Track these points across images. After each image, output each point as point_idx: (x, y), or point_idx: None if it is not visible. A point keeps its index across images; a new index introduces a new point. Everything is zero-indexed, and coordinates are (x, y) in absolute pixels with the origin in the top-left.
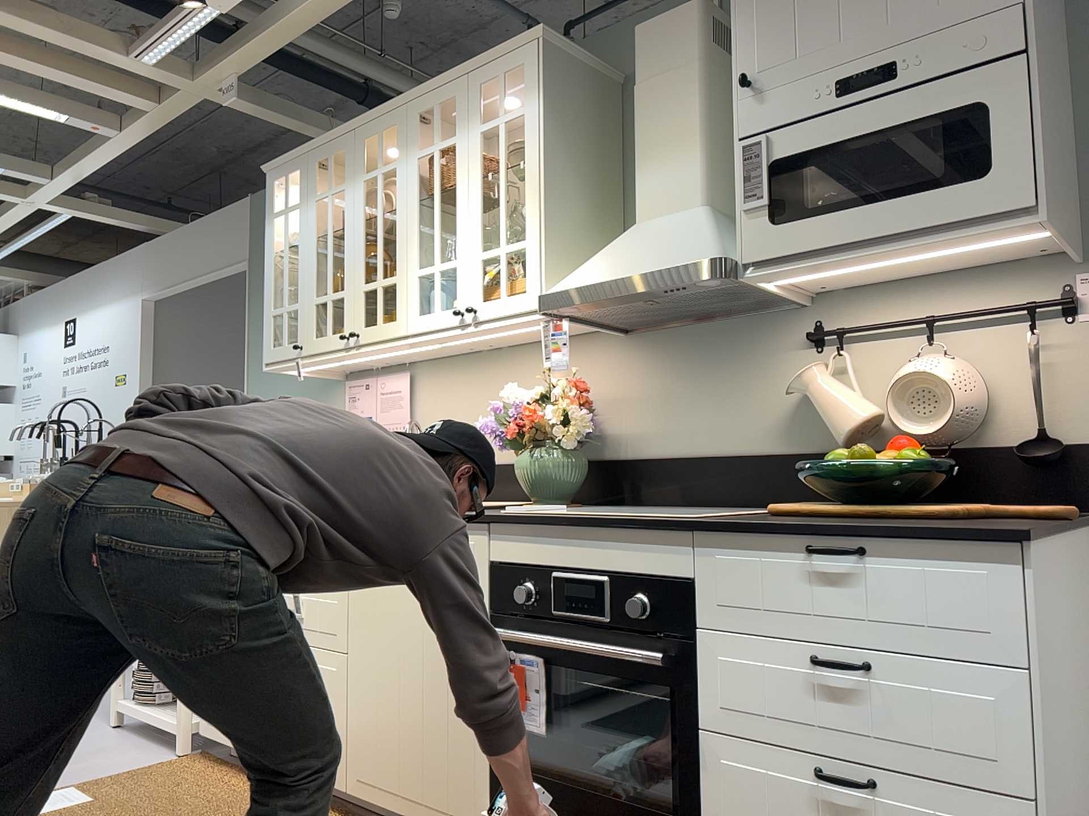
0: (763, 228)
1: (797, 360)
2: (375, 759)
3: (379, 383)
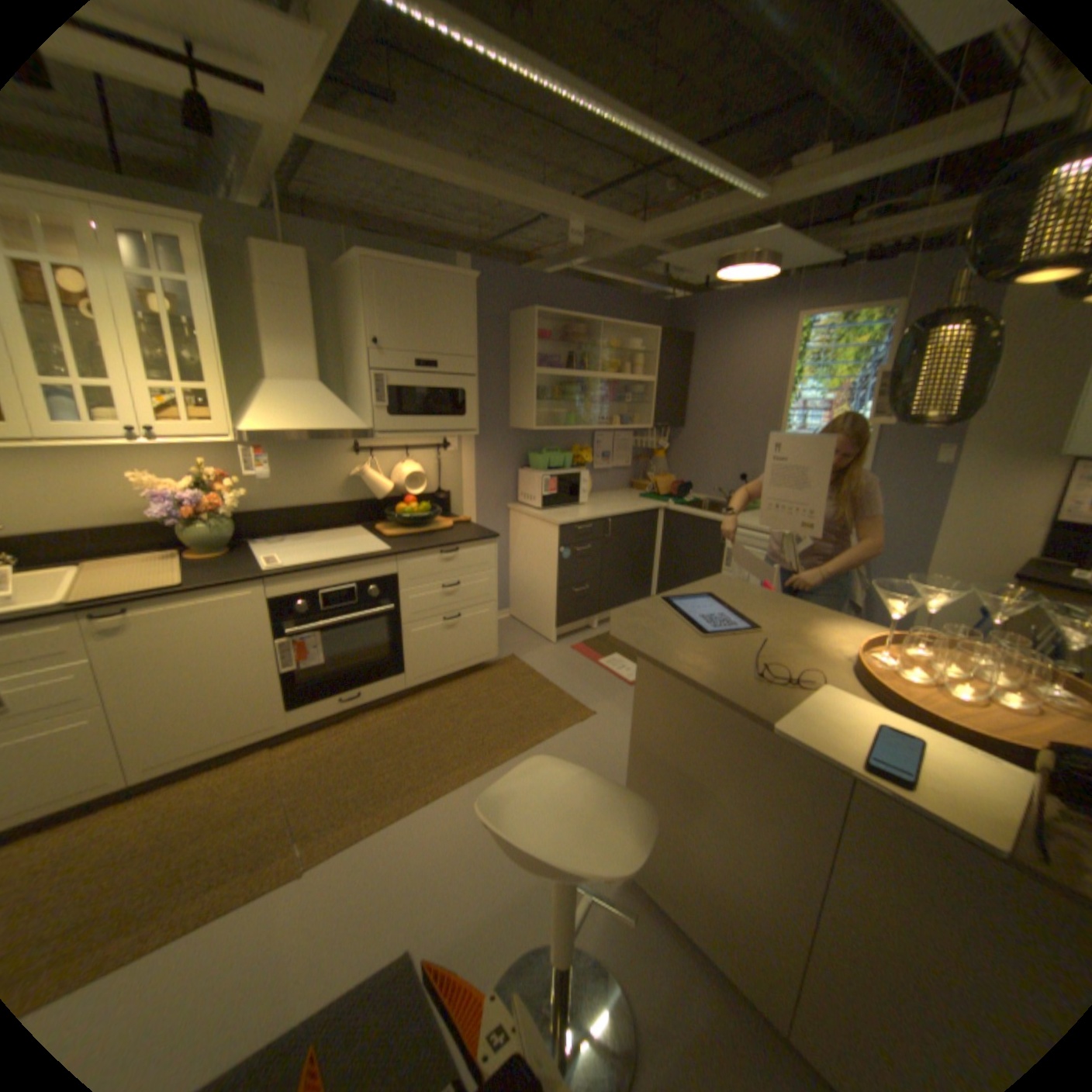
0: (385, 417)
1: (347, 459)
2: (164, 748)
3: None
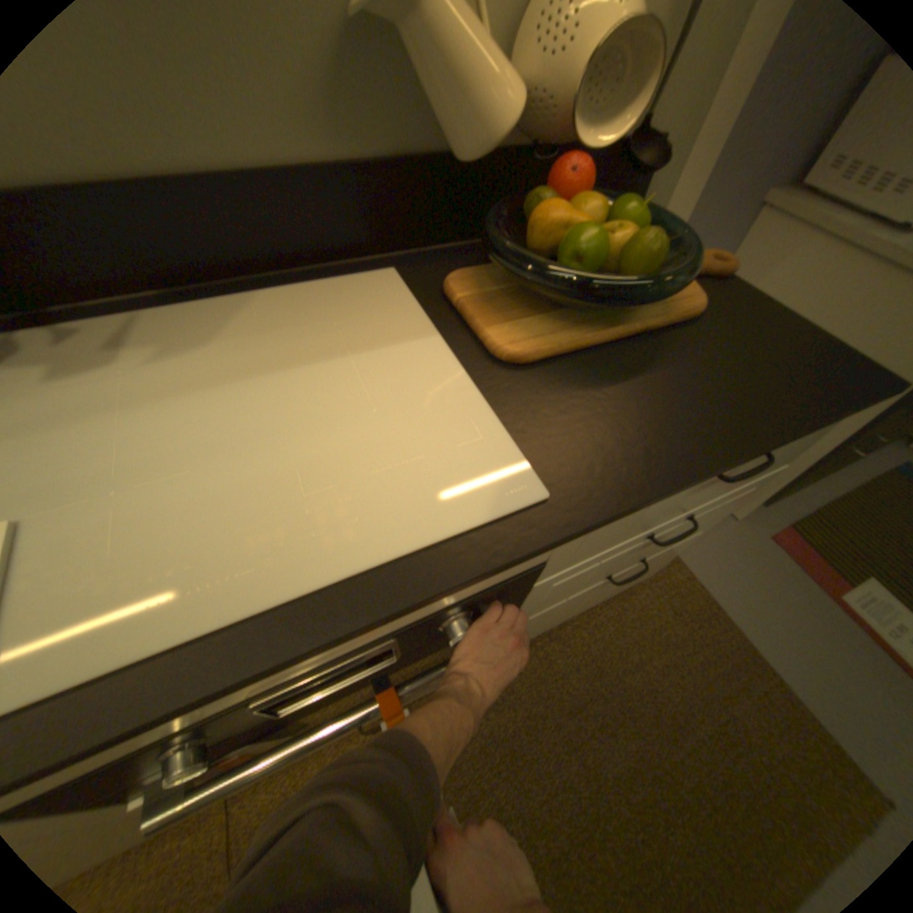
0: None
1: None
2: None
3: None
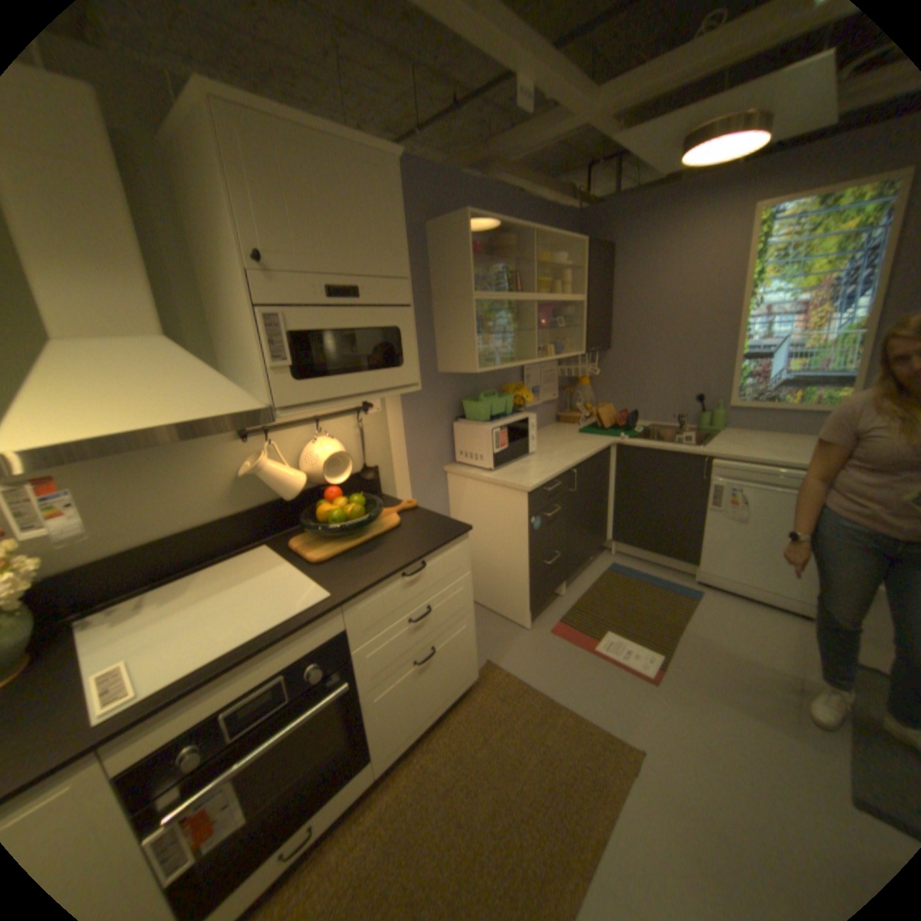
0: (289, 382)
1: (229, 449)
2: None
3: None
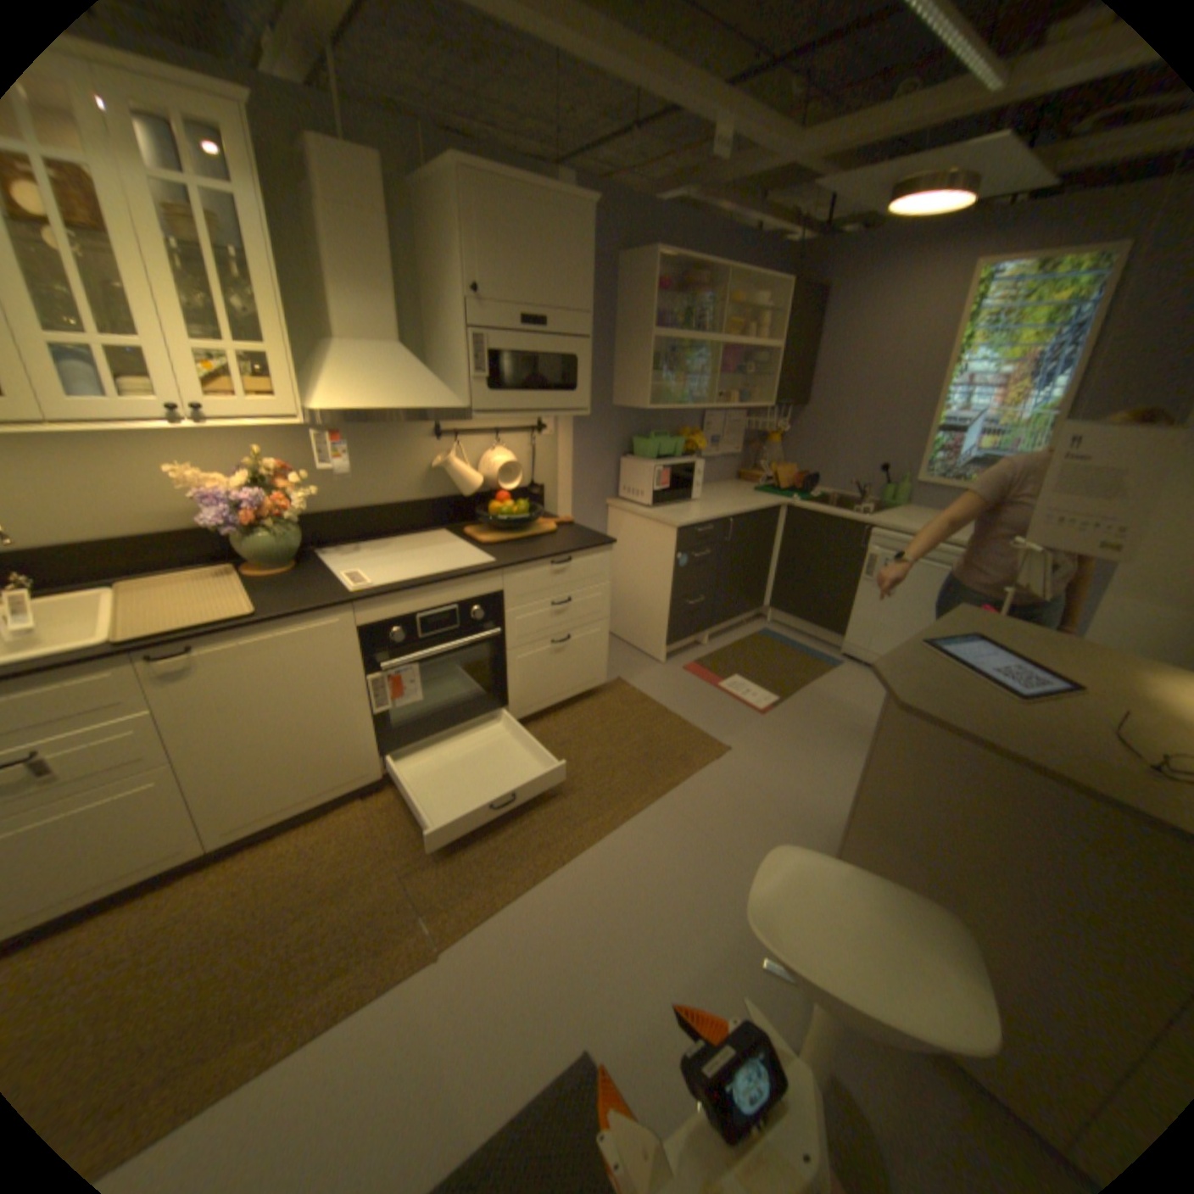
0: (485, 392)
1: (427, 445)
2: (245, 807)
3: None
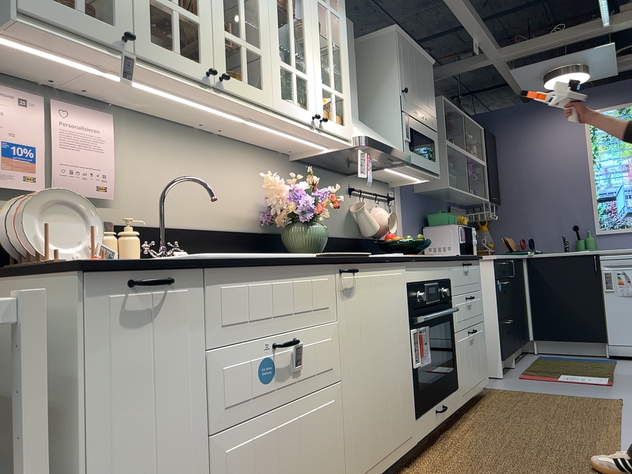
0: (409, 150)
1: (347, 198)
2: (365, 449)
3: (58, 109)
